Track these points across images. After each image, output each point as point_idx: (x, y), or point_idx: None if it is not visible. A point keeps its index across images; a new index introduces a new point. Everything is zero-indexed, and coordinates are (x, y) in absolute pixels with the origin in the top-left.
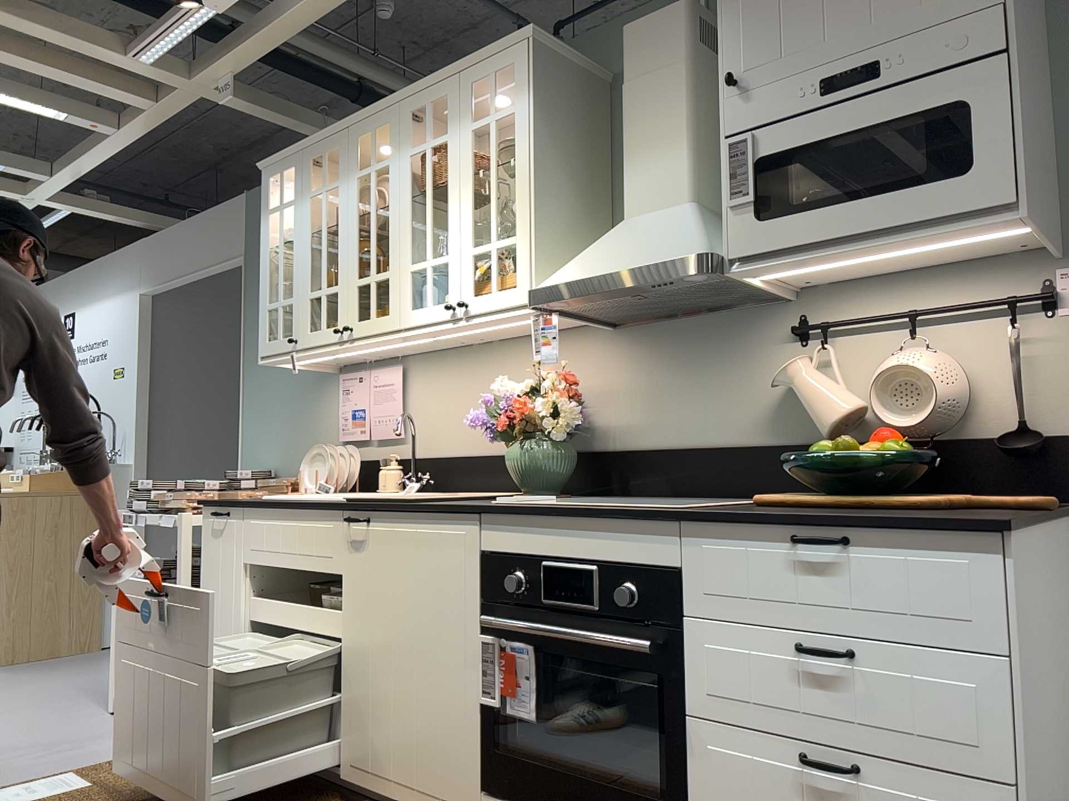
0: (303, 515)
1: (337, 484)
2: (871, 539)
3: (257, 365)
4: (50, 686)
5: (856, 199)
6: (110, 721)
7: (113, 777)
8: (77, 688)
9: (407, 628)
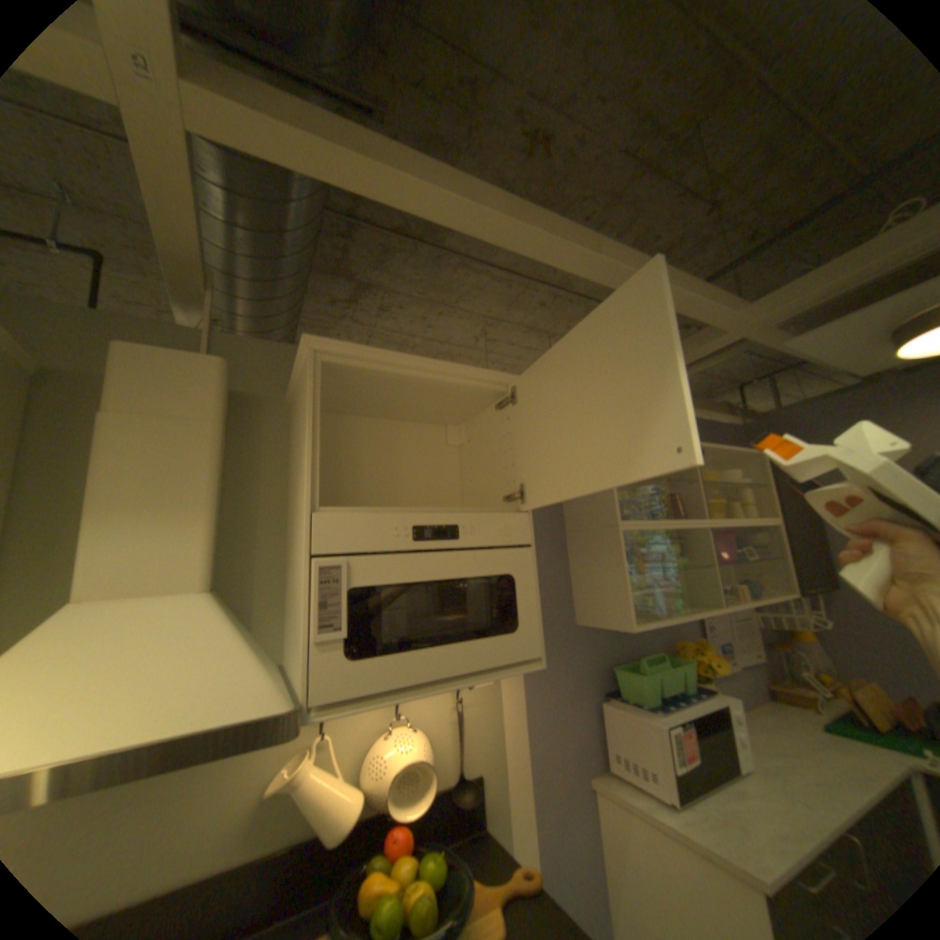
0: None
1: None
2: None
3: None
4: None
5: (443, 644)
6: None
7: None
8: None
9: None
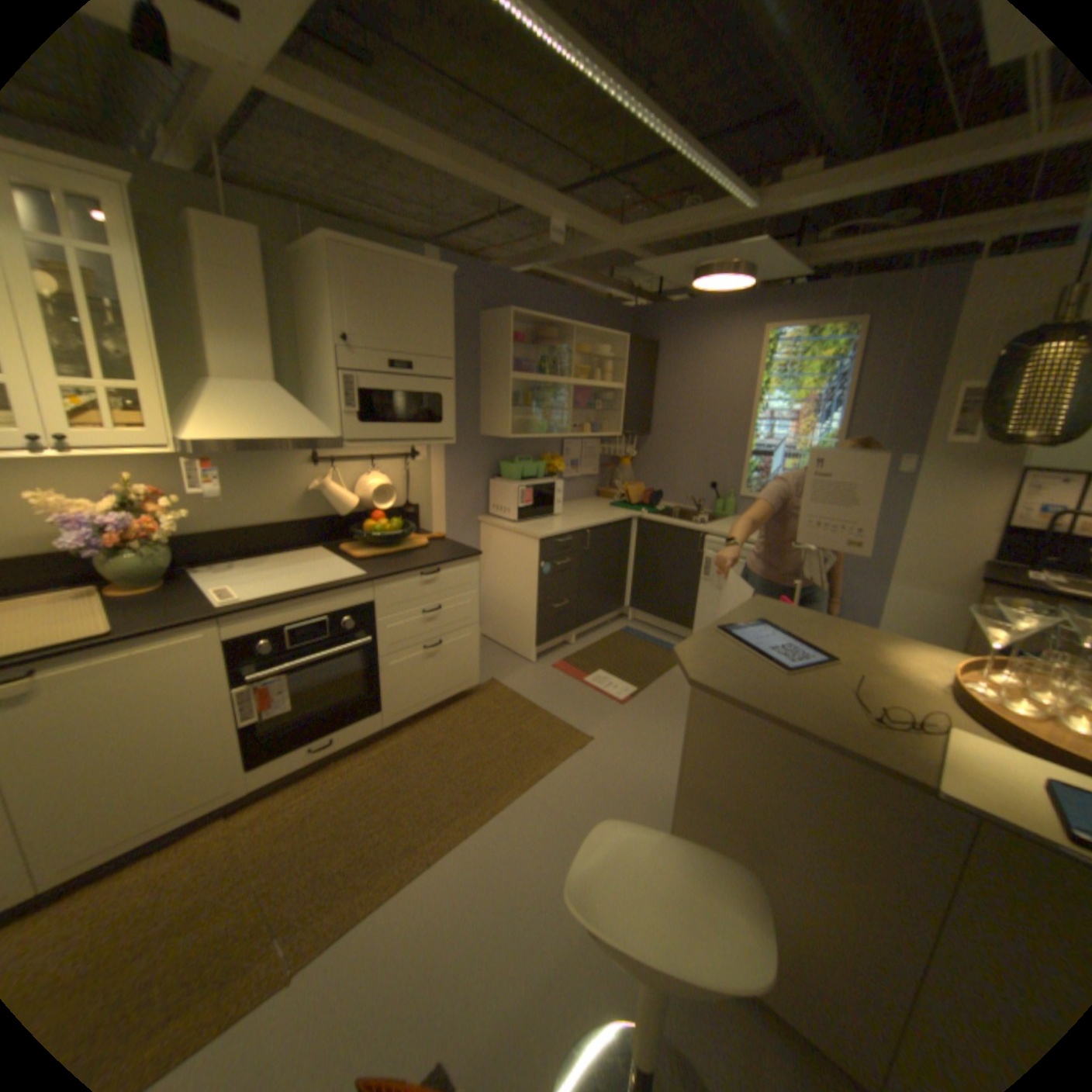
0: None
1: None
2: (446, 567)
3: None
4: None
5: (405, 424)
6: None
7: None
8: None
9: (137, 726)
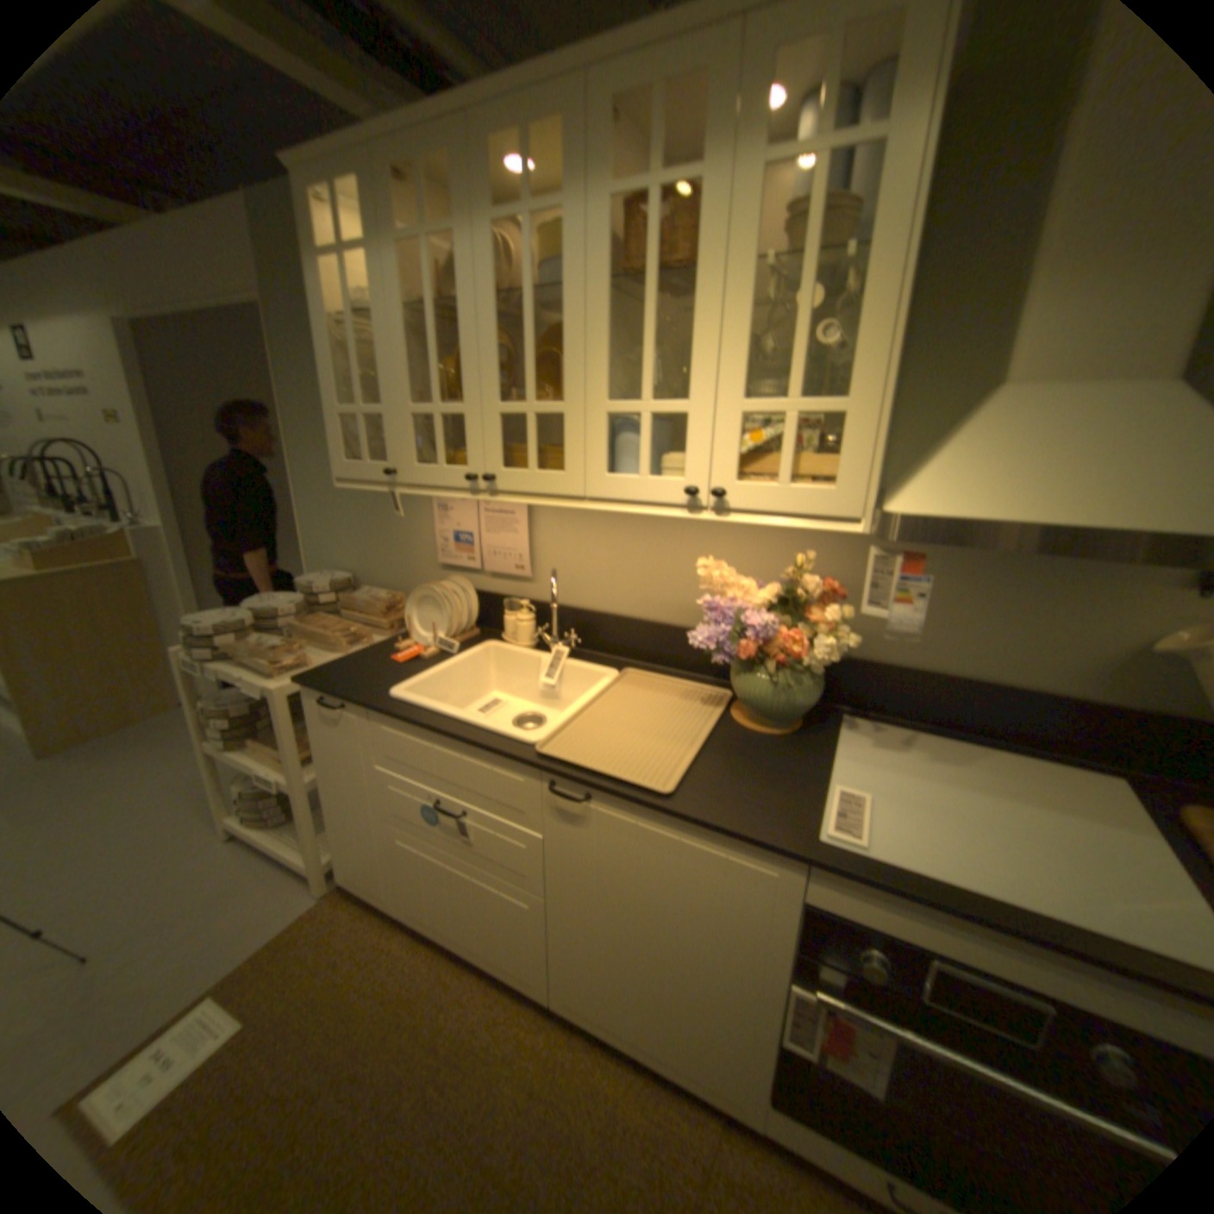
0: (471, 750)
1: (461, 636)
2: None
3: (304, 445)
4: (137, 790)
5: None
6: (227, 859)
7: (264, 995)
8: (170, 791)
9: (660, 929)
